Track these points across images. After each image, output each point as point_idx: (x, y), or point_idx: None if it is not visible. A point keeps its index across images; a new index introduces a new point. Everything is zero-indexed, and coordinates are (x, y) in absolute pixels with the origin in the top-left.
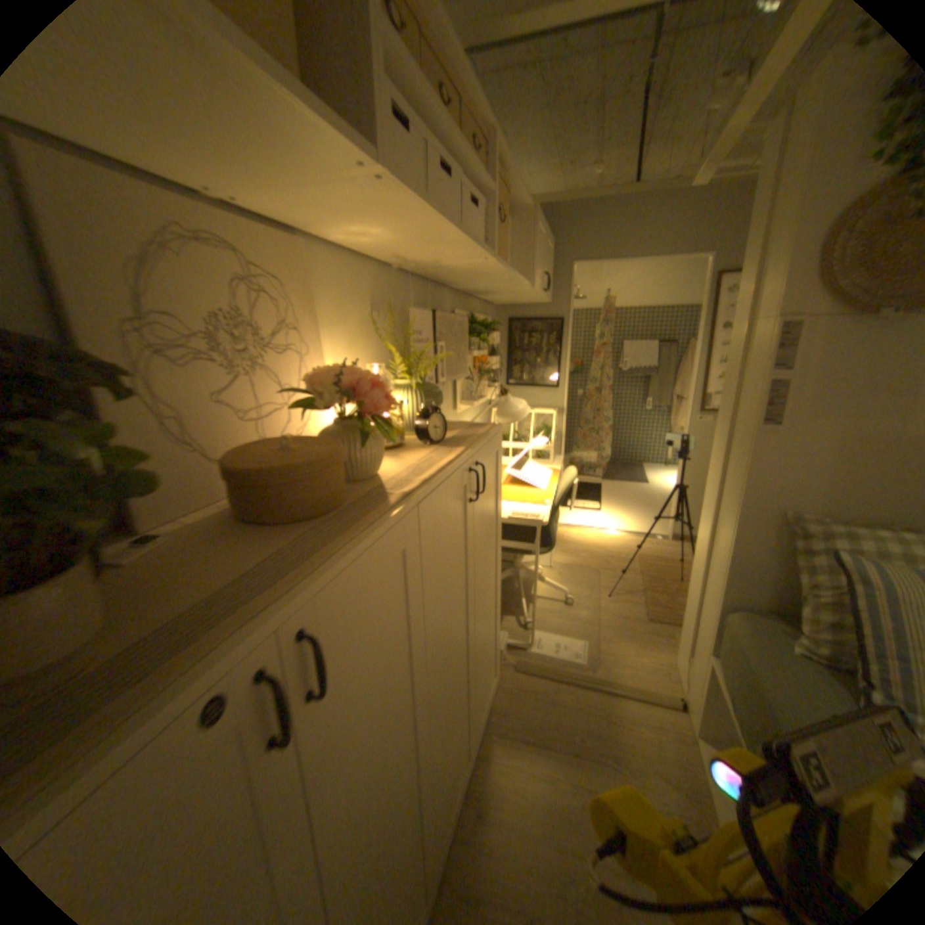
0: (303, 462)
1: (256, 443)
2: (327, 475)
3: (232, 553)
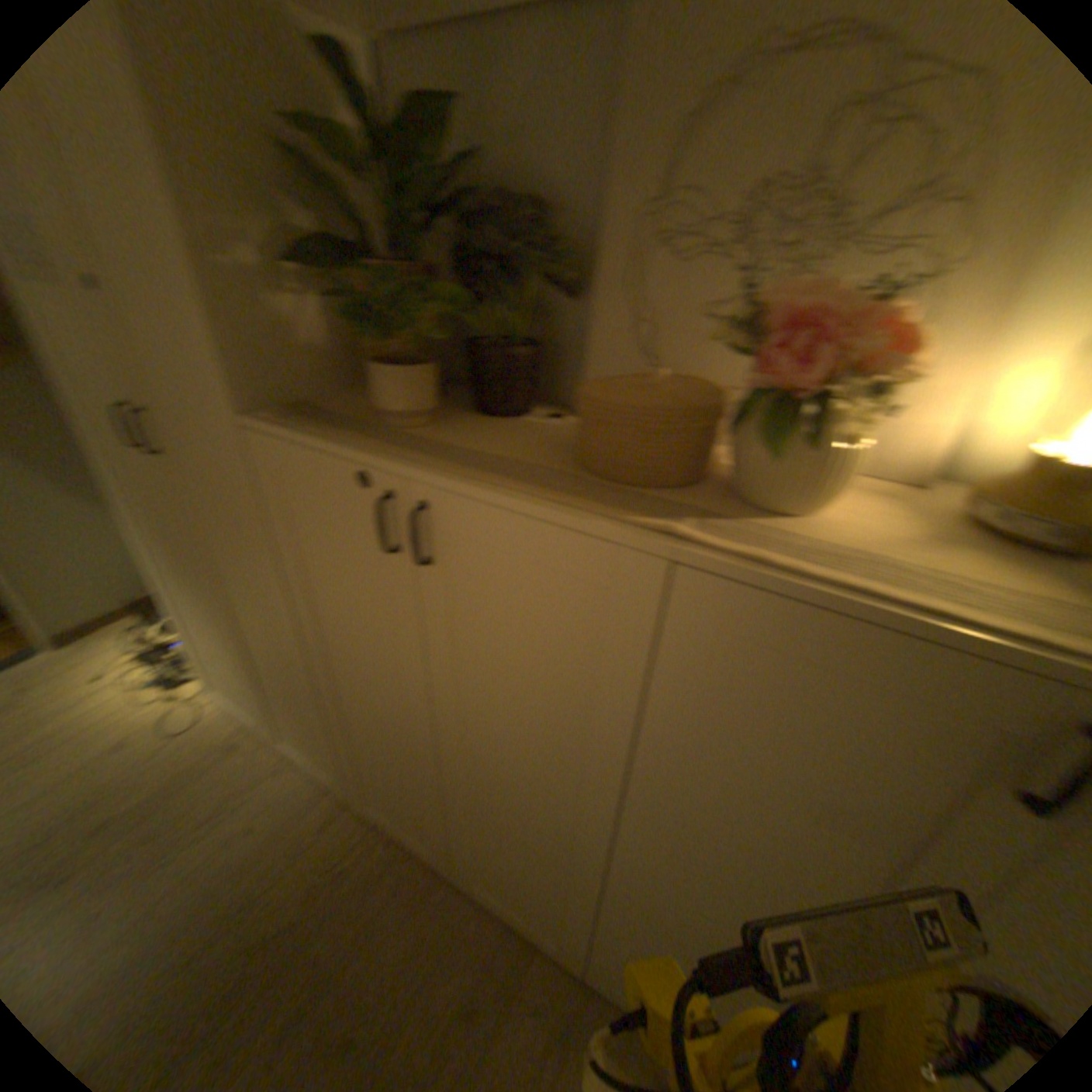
0: (589, 397)
1: (675, 378)
2: (603, 429)
3: (515, 447)
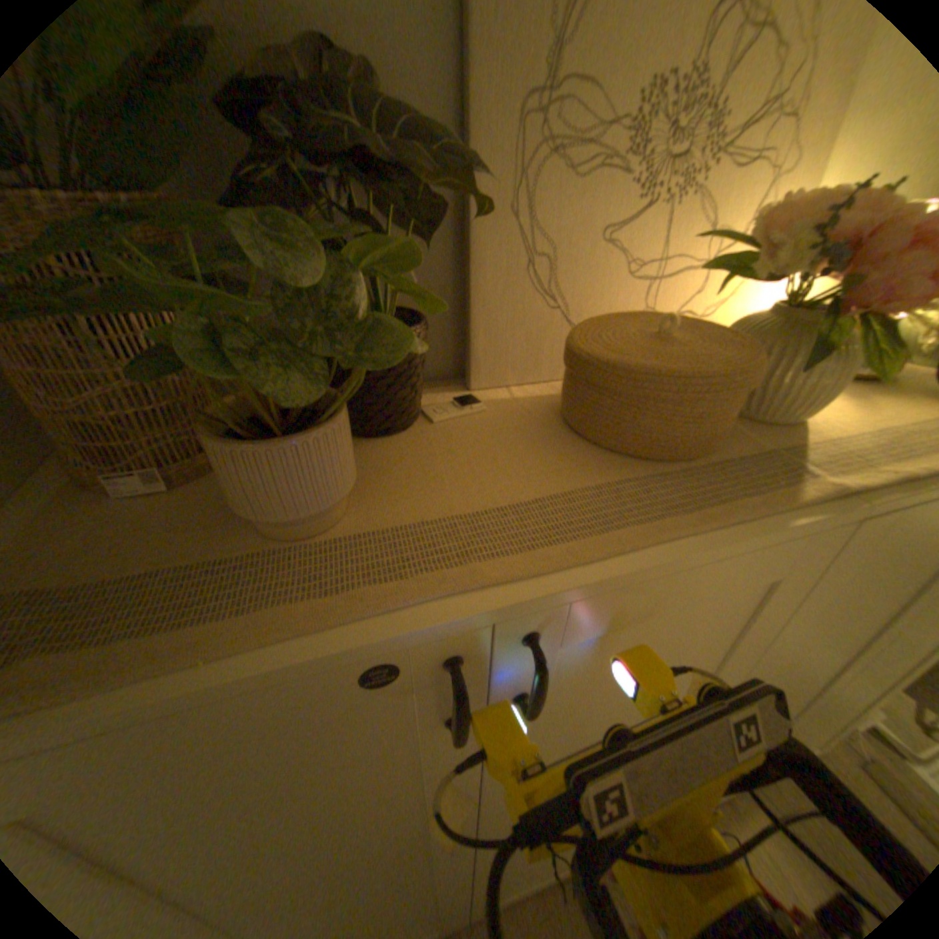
0: (673, 371)
1: (629, 317)
2: (705, 406)
3: (522, 464)
